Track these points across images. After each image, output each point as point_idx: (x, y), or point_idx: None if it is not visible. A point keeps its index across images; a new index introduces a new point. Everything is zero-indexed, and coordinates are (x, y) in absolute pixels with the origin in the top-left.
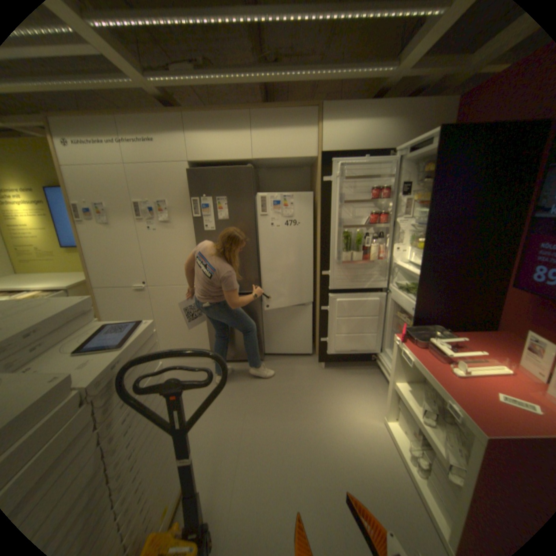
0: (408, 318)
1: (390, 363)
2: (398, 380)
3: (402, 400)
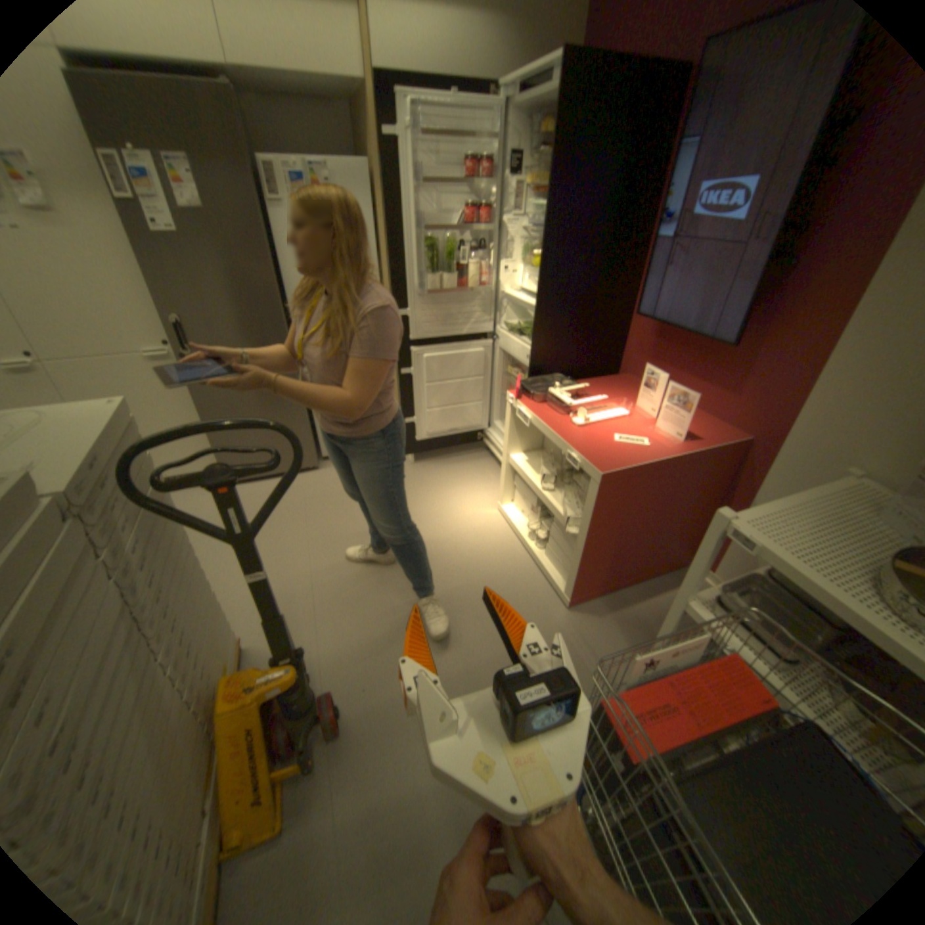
0: (521, 372)
1: (501, 438)
2: (512, 450)
3: (518, 473)
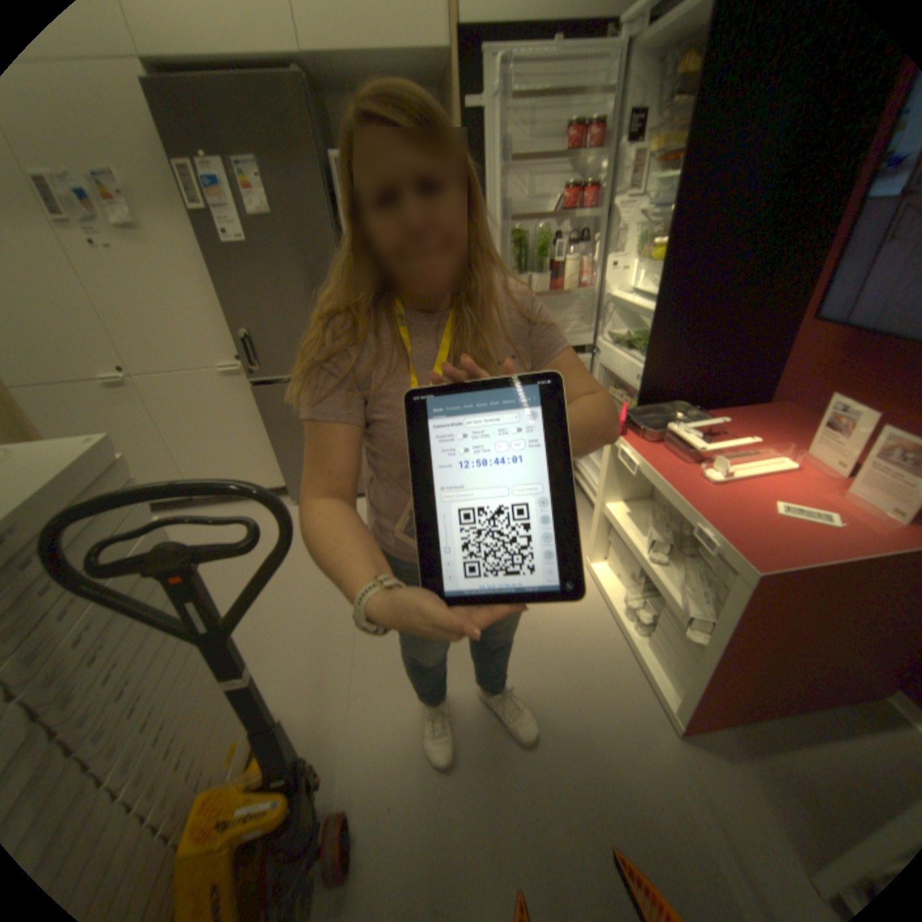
0: (626, 395)
1: (595, 474)
2: (609, 499)
3: (615, 529)
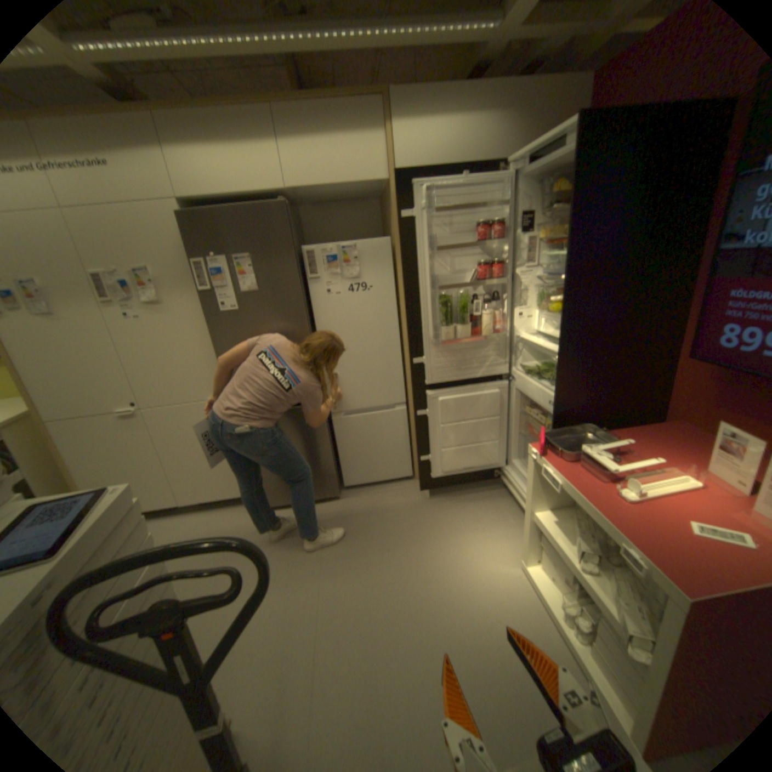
0: (541, 414)
1: (521, 480)
2: (538, 510)
3: (546, 537)
